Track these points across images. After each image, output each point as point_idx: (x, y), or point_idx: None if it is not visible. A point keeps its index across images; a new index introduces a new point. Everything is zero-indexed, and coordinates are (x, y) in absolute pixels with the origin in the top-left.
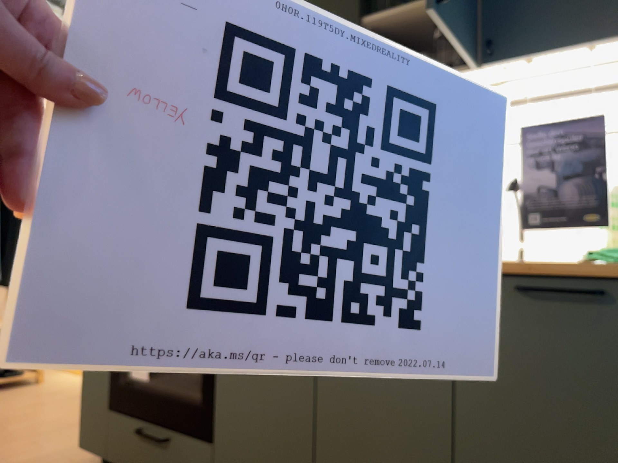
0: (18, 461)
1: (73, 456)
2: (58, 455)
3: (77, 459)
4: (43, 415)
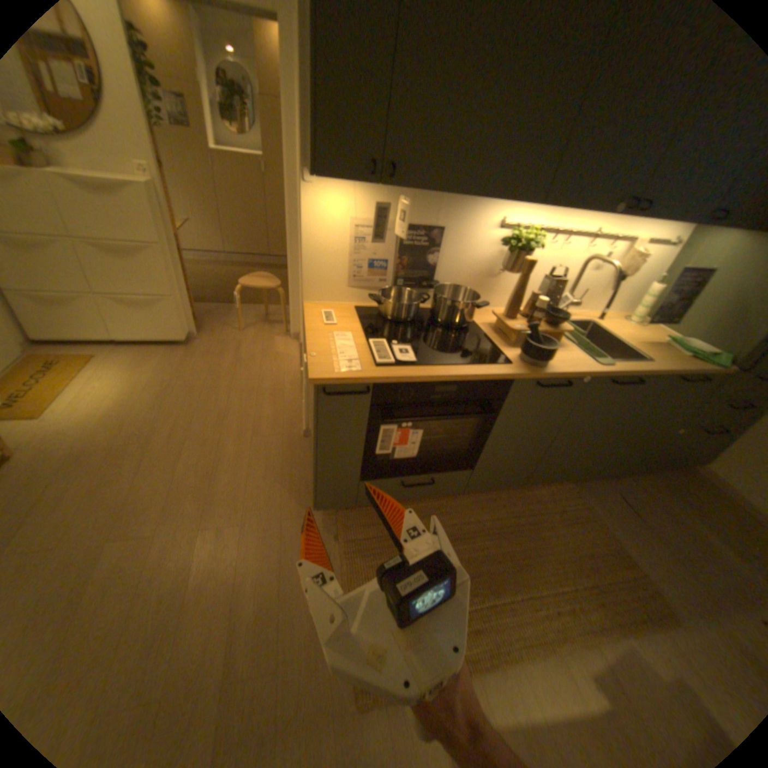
0: (245, 547)
1: (278, 510)
2: (265, 518)
3: (287, 511)
4: (141, 492)
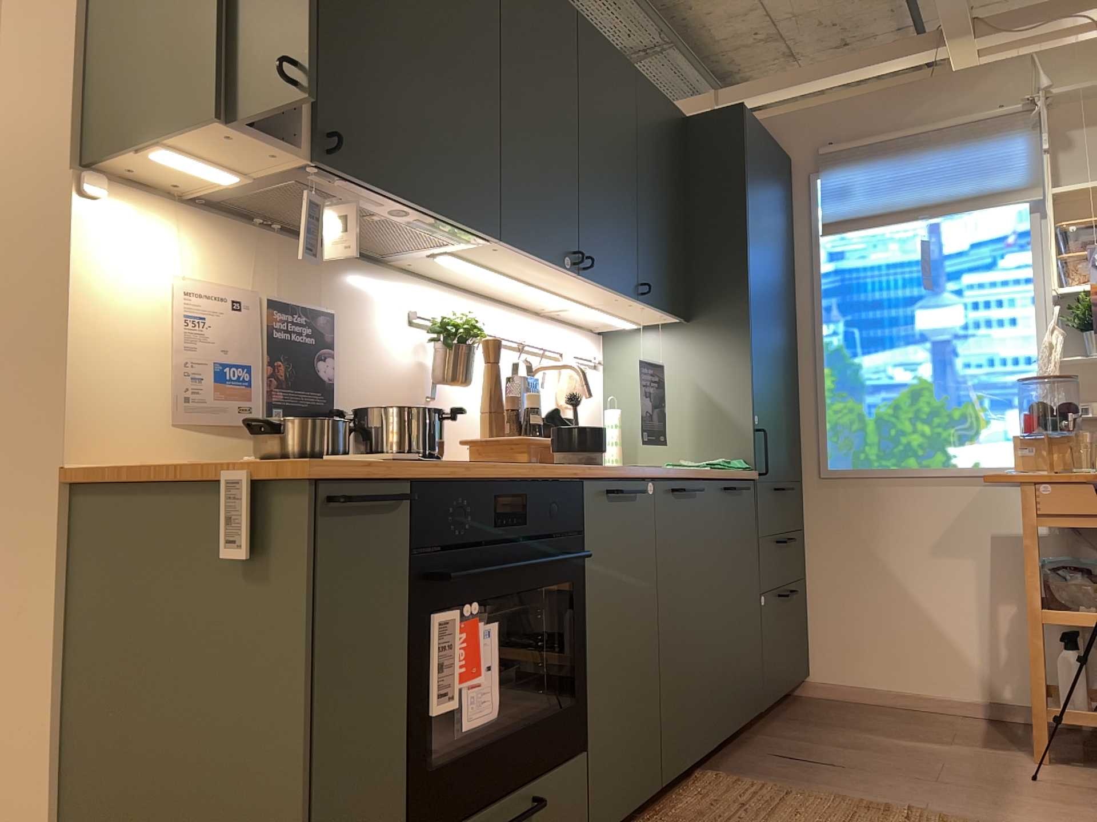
0: None
1: None
2: None
3: None
4: None
